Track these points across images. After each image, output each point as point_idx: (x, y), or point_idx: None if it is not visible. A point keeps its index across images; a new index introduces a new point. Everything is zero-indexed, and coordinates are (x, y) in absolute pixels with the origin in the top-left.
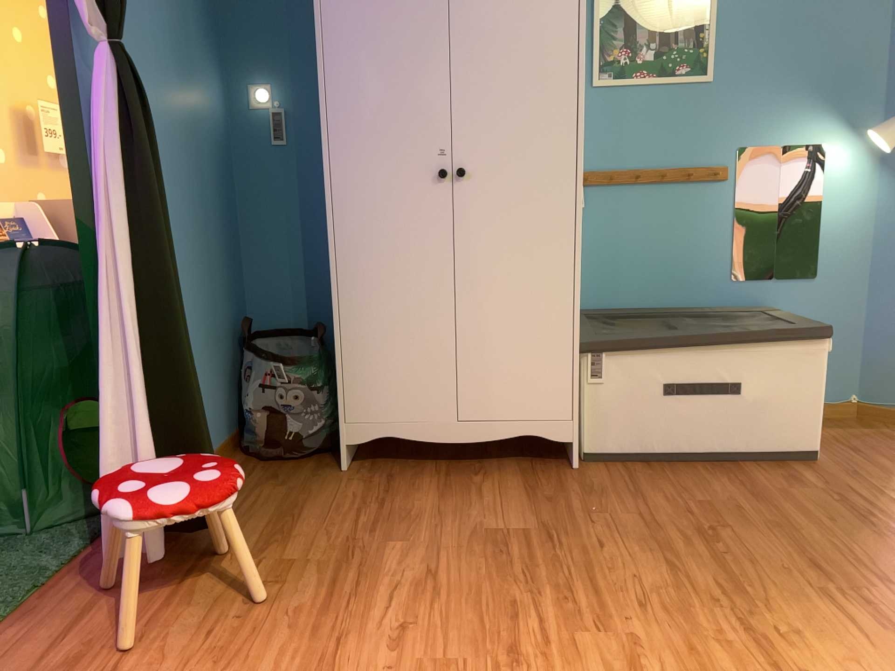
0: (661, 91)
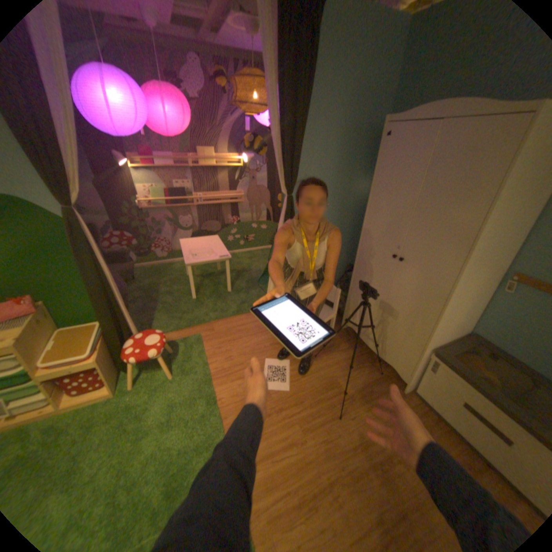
0: None
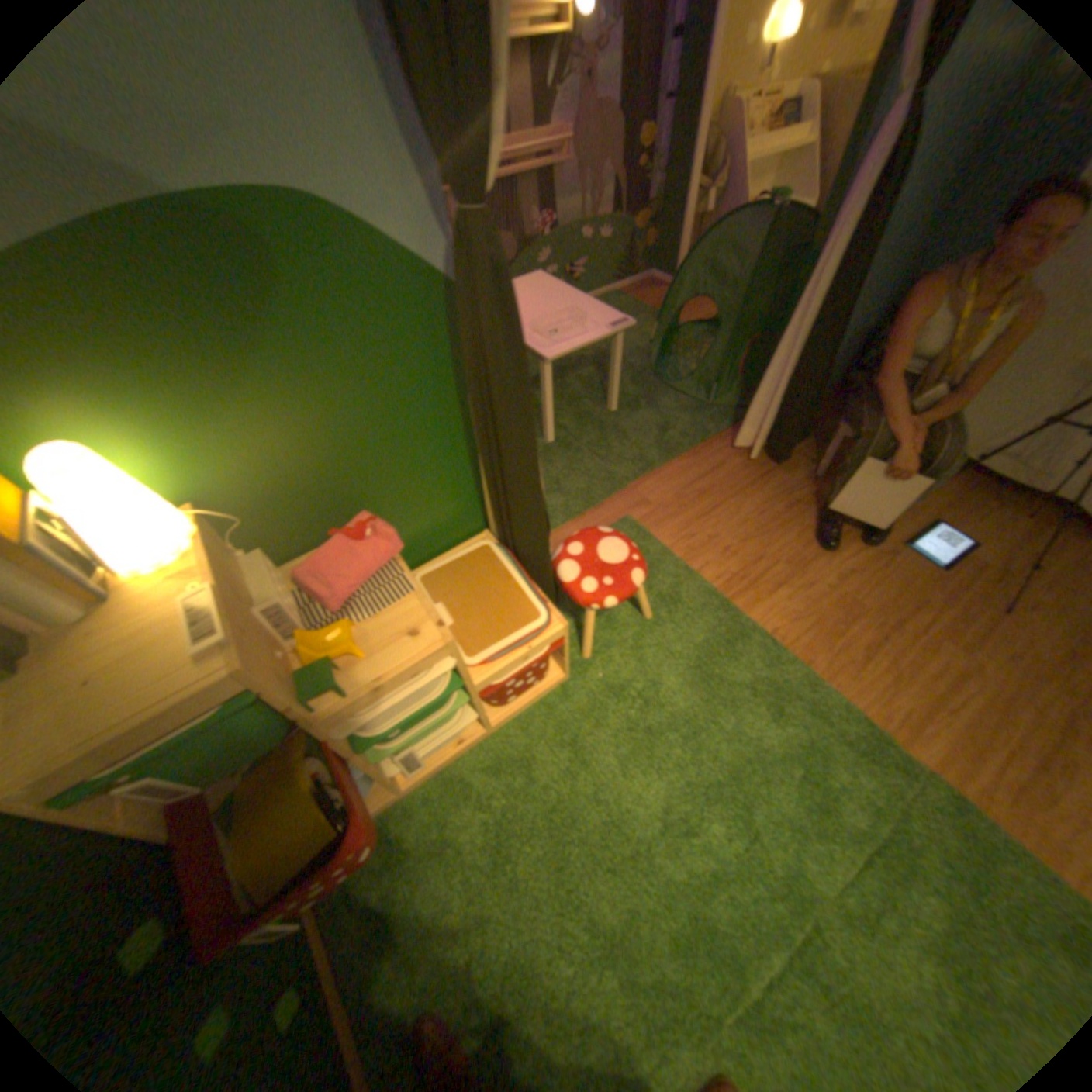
0: None
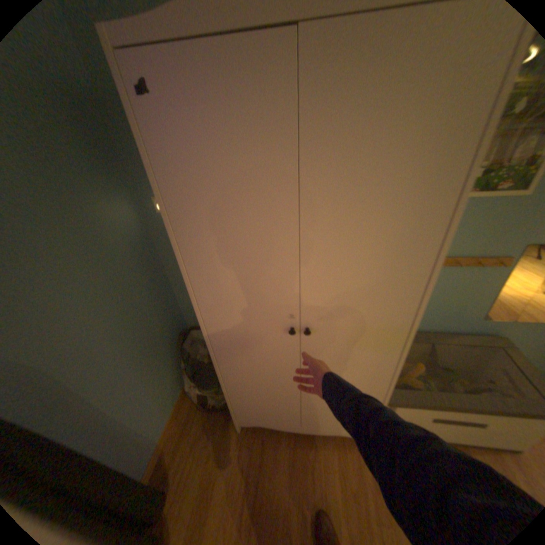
0: (476, 201)
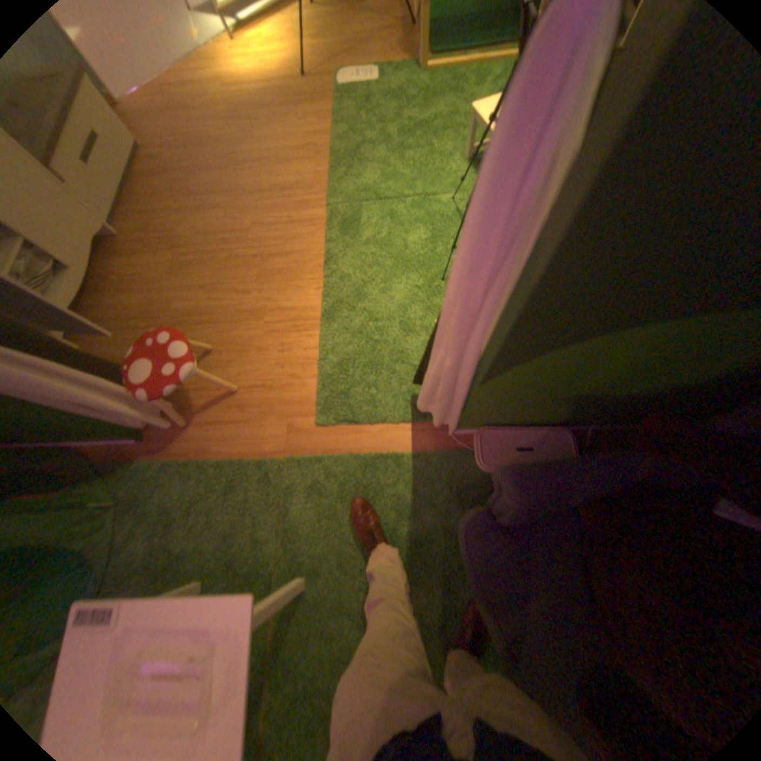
0: None
